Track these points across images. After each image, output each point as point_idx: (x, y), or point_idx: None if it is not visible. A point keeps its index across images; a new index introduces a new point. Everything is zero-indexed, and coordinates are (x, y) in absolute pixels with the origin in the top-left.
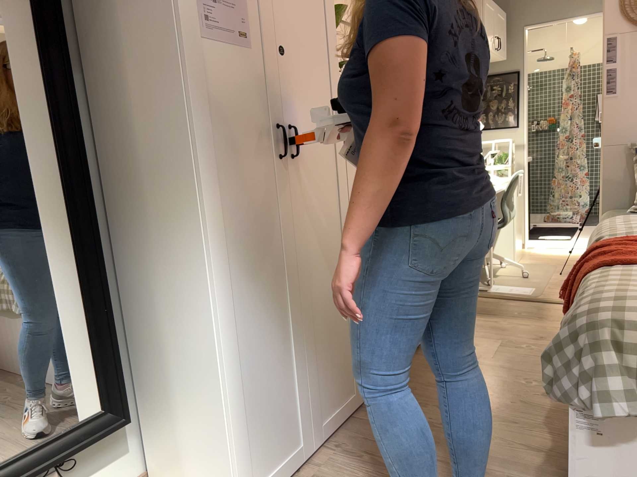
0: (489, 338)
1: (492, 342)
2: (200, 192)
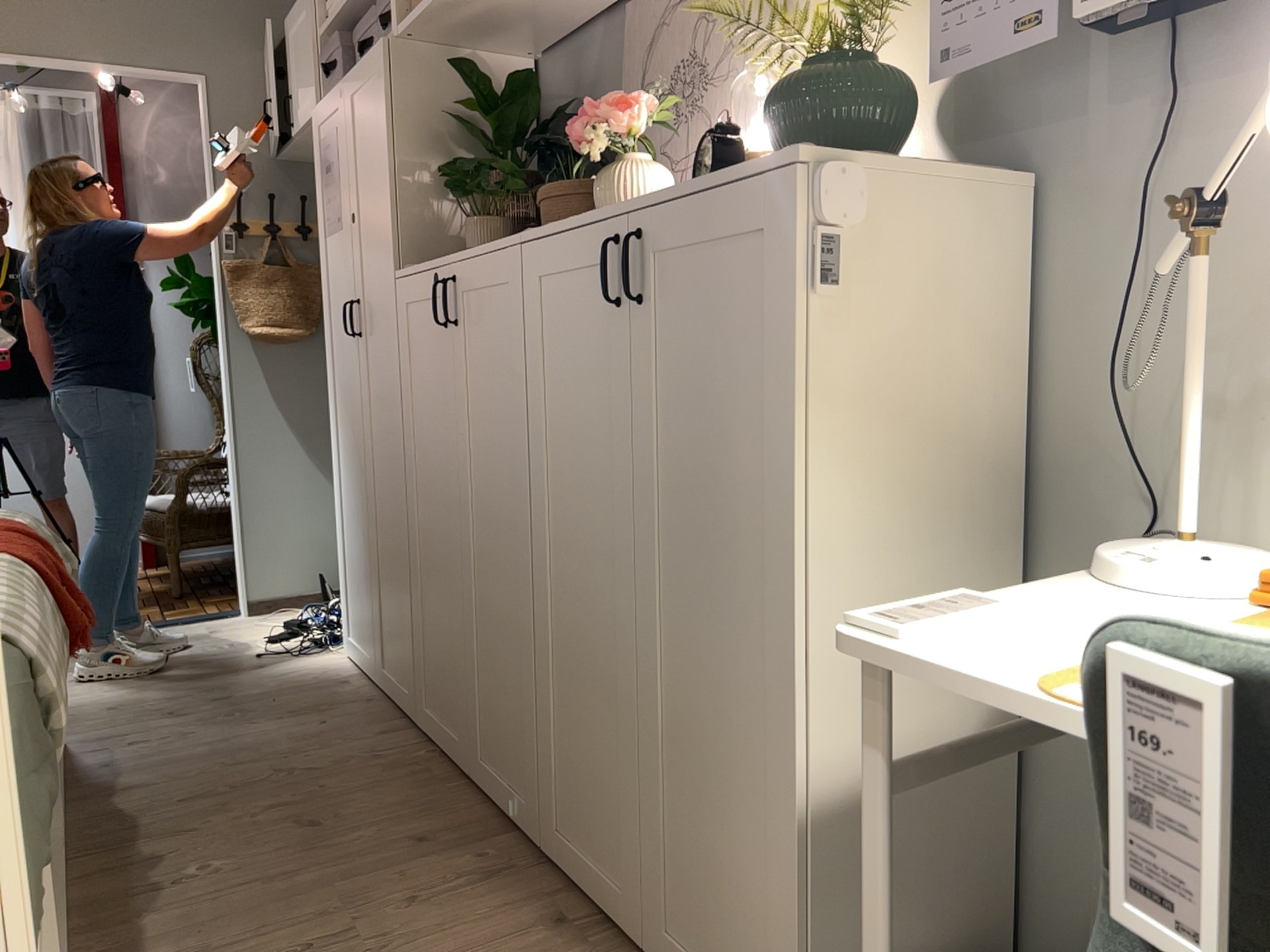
0: (402, 950)
1: (380, 942)
2: (327, 363)
